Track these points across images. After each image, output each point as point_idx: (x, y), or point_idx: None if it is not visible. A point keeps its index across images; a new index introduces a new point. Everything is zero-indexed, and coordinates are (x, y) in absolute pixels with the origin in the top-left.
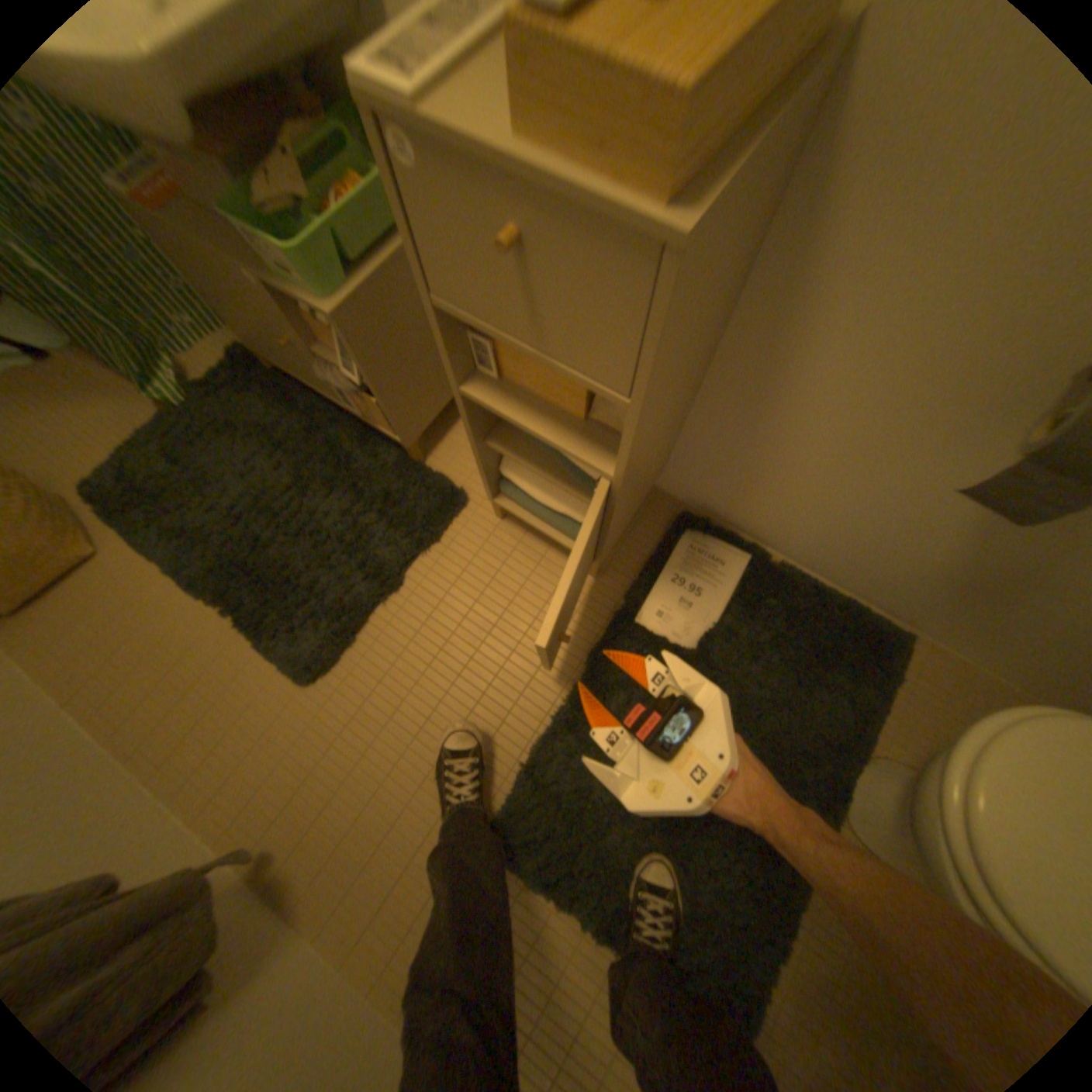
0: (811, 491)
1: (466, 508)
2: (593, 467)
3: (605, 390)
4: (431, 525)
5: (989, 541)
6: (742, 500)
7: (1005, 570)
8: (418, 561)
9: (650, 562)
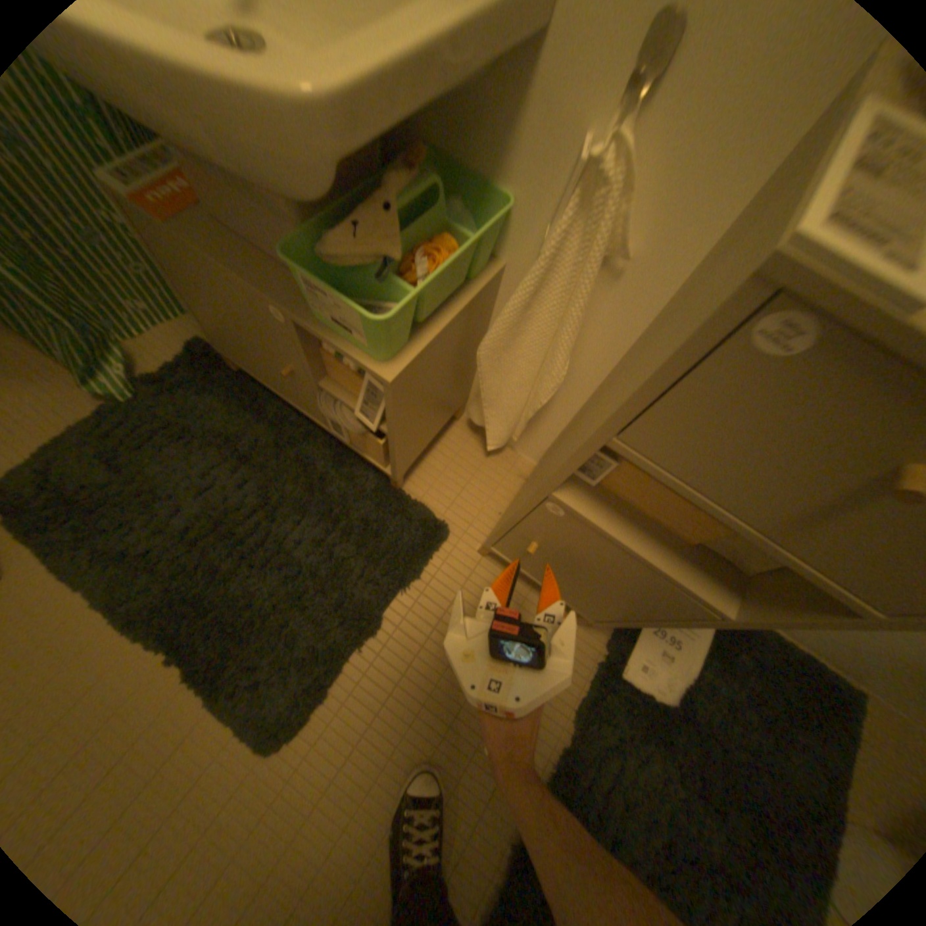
0: None
1: (448, 542)
2: (706, 601)
3: (840, 589)
4: (413, 562)
5: None
6: None
7: None
8: (399, 601)
9: None
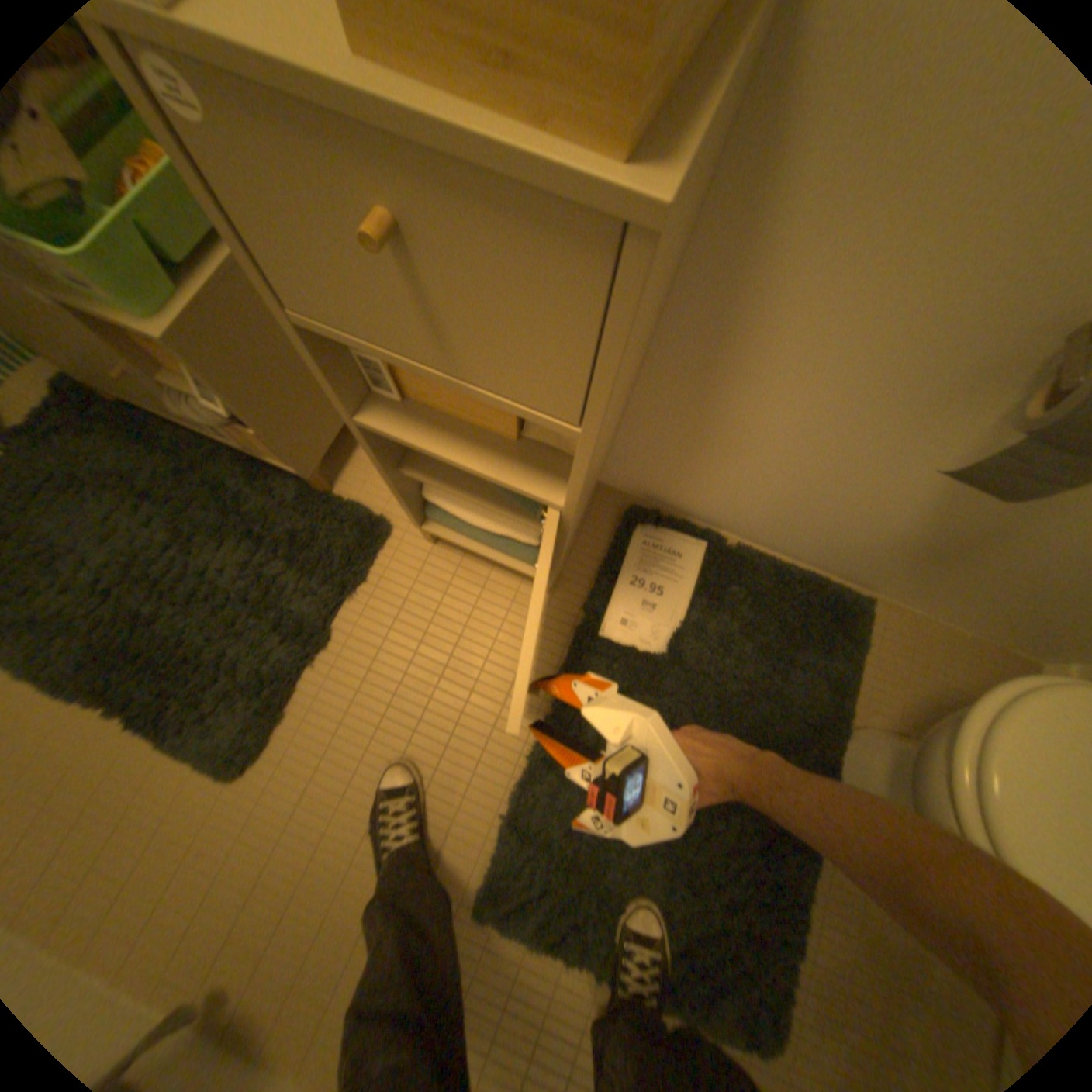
0: (765, 473)
1: (389, 537)
2: (536, 496)
3: (544, 416)
4: (350, 565)
5: (953, 507)
6: (691, 487)
7: (966, 533)
8: (341, 608)
9: (603, 566)
